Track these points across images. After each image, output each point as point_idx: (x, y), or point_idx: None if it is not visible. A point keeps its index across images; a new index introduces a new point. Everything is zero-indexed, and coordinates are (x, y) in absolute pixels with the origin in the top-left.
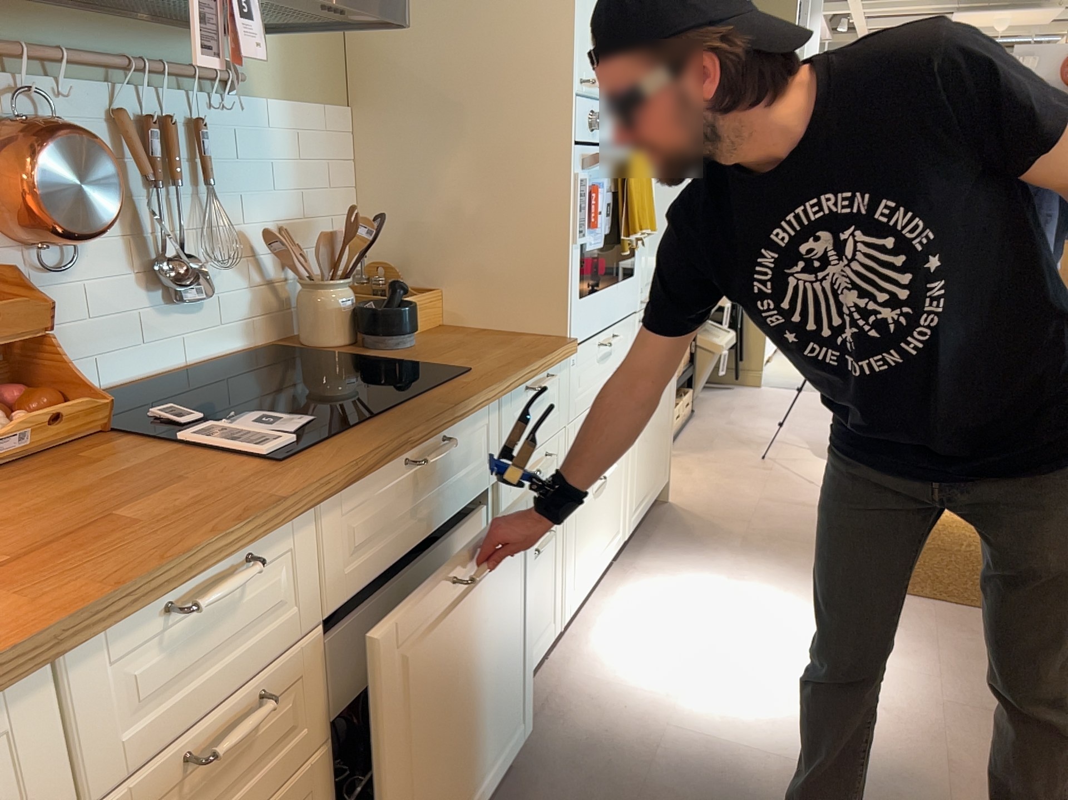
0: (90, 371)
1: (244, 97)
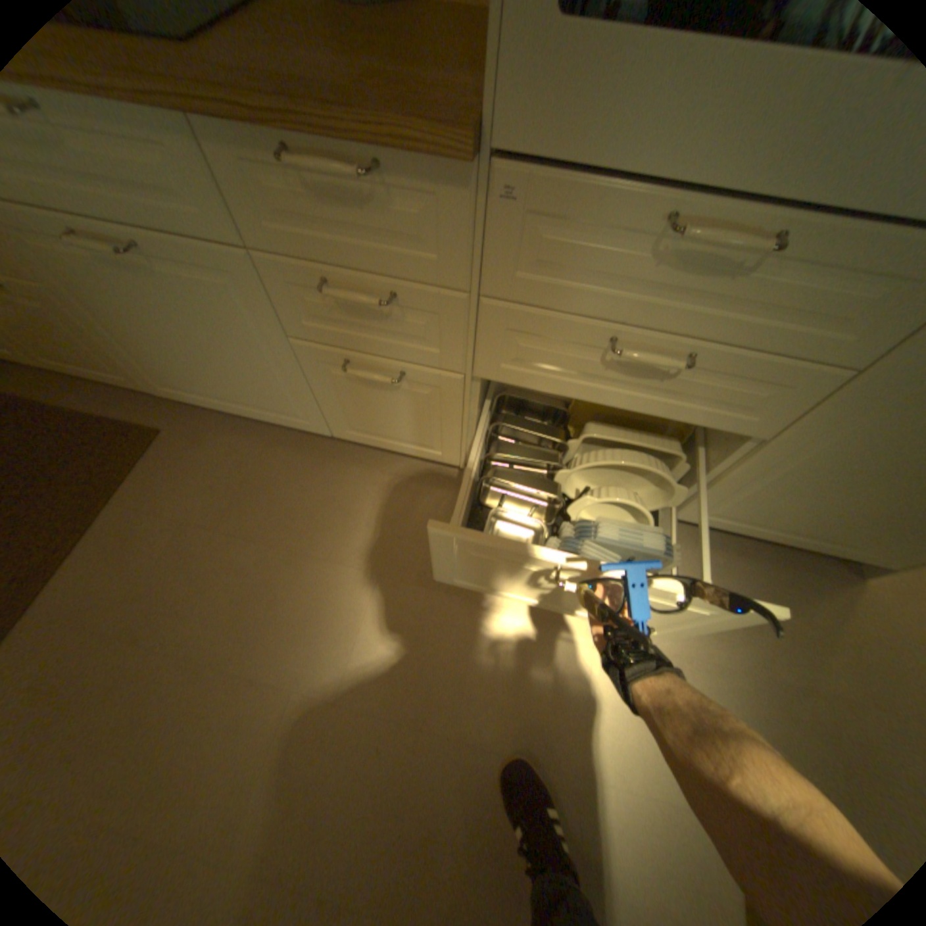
0: None
1: None
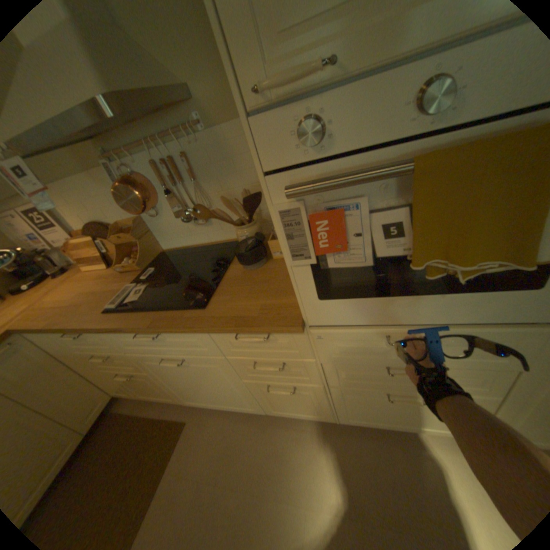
0: (178, 242)
1: (204, 129)
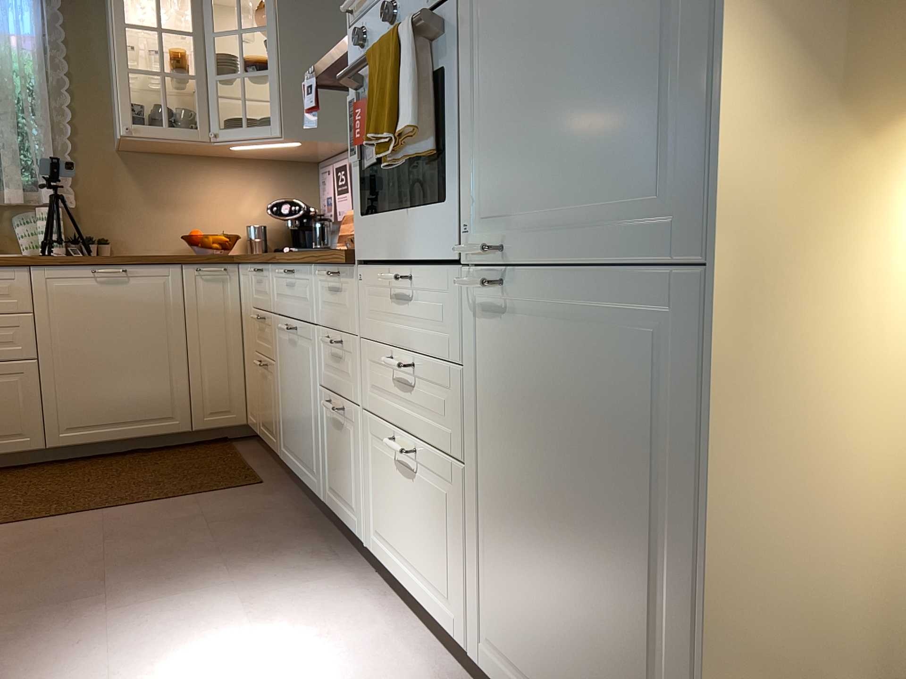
0: None
1: None
